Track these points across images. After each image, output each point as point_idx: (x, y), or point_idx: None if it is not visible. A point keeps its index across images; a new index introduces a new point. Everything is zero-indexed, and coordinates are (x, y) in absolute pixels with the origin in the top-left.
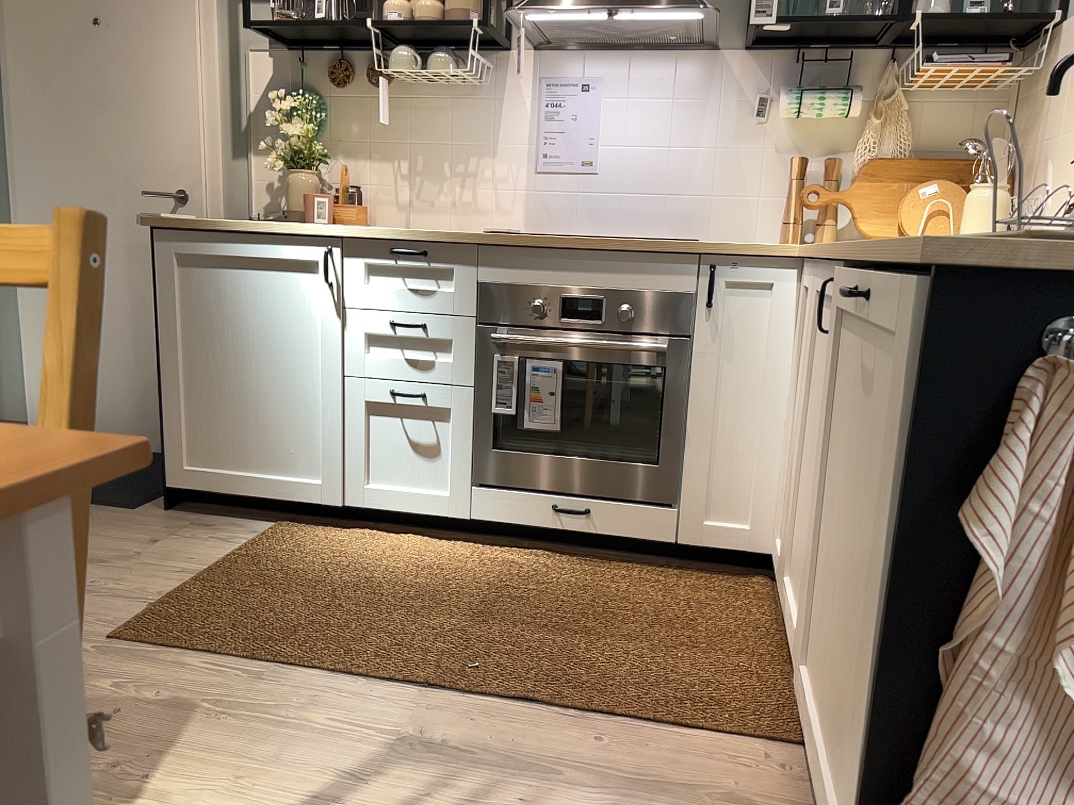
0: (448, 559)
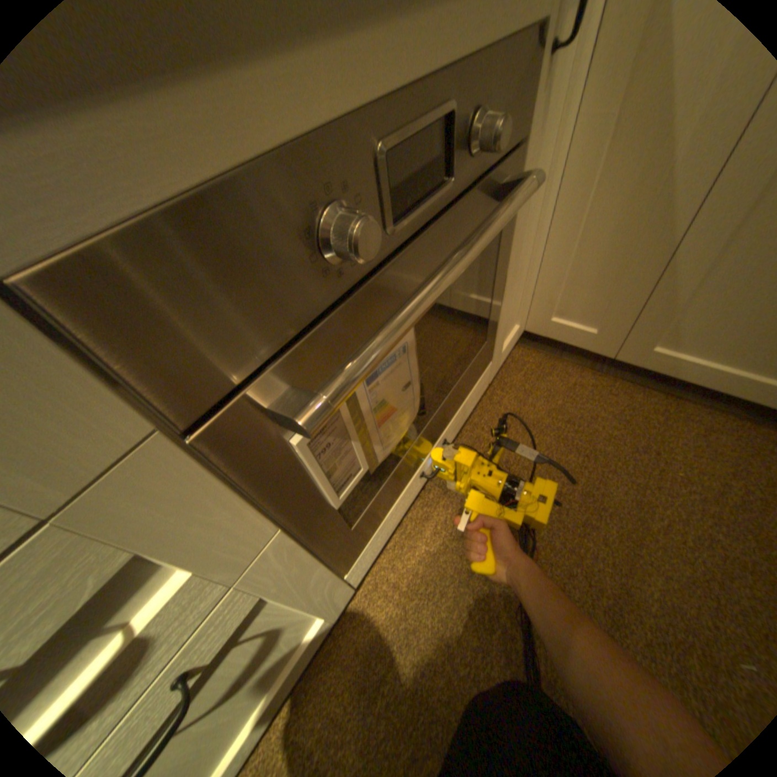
0: (395, 649)
